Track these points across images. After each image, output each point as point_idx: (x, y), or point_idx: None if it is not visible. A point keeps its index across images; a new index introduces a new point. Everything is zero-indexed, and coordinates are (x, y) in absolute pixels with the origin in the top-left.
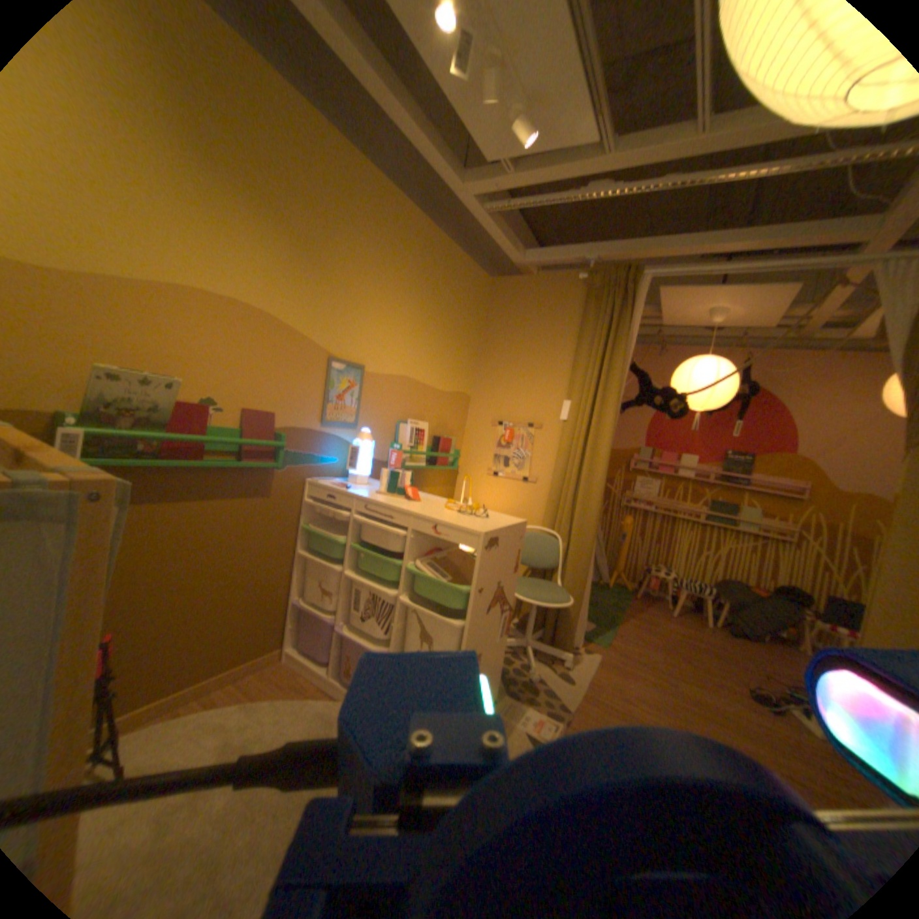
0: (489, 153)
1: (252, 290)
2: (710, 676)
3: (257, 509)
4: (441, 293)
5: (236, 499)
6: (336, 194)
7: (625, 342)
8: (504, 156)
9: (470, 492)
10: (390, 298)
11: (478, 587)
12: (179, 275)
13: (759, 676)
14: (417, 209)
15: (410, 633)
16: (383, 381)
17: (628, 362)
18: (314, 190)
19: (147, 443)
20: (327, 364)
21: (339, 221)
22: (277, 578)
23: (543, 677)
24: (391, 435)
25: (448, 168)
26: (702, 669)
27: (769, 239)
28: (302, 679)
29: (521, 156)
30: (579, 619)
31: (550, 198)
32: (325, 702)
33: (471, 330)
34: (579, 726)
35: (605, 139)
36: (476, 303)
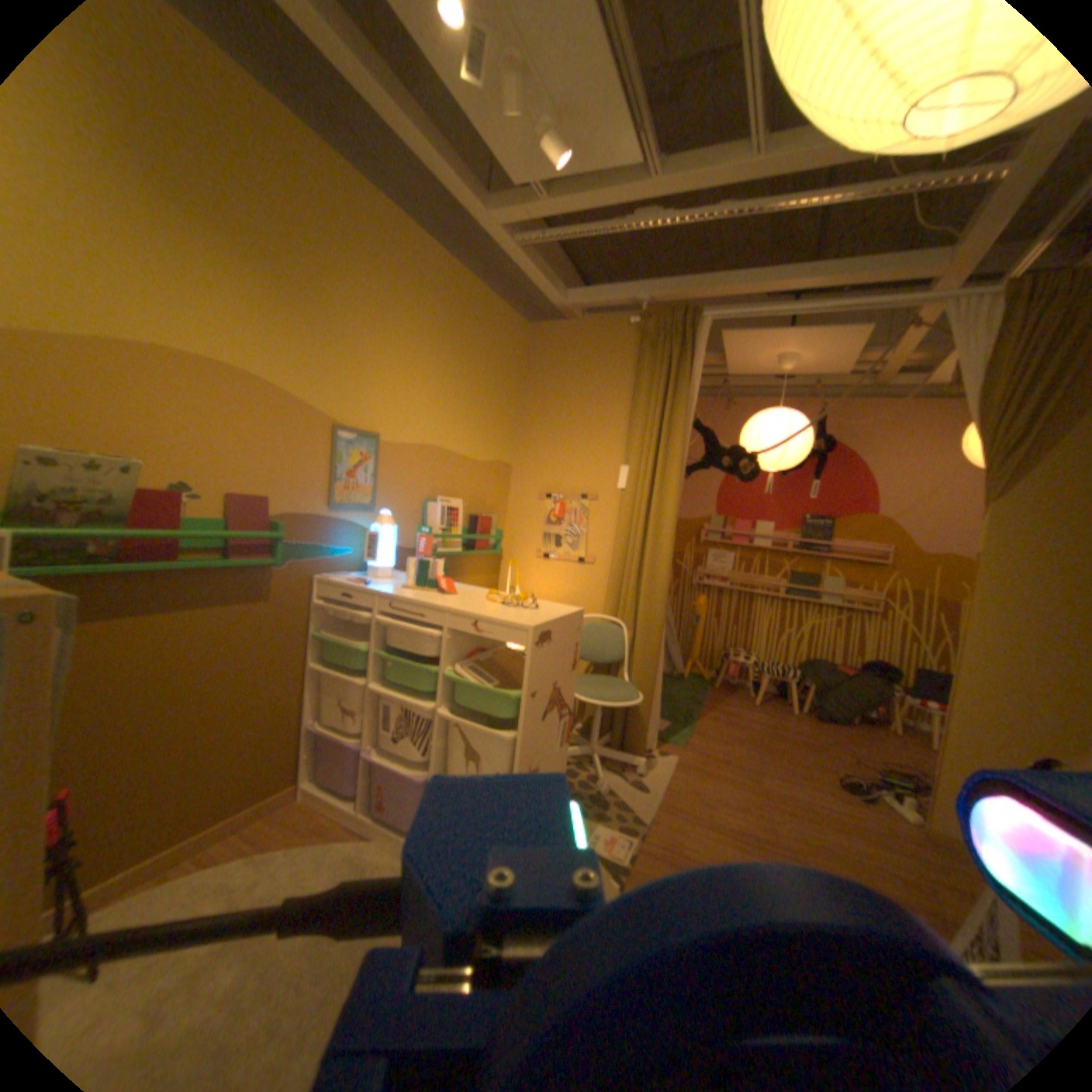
0: (516, 174)
1: (228, 344)
2: (796, 767)
3: (253, 617)
4: (468, 343)
5: (224, 607)
6: (329, 223)
7: (686, 396)
8: (534, 178)
9: (517, 579)
10: (405, 350)
11: (530, 690)
12: (129, 327)
13: (849, 762)
14: (433, 241)
15: (452, 751)
16: (403, 451)
17: (691, 418)
18: (300, 218)
19: (99, 542)
20: (331, 434)
21: (335, 257)
22: (284, 699)
23: (613, 787)
24: (417, 516)
25: (467, 191)
26: (788, 761)
27: (836, 275)
28: (323, 818)
29: (554, 179)
30: (650, 717)
31: (591, 228)
32: (354, 843)
33: (508, 386)
34: (656, 839)
35: (650, 159)
36: (512, 354)
